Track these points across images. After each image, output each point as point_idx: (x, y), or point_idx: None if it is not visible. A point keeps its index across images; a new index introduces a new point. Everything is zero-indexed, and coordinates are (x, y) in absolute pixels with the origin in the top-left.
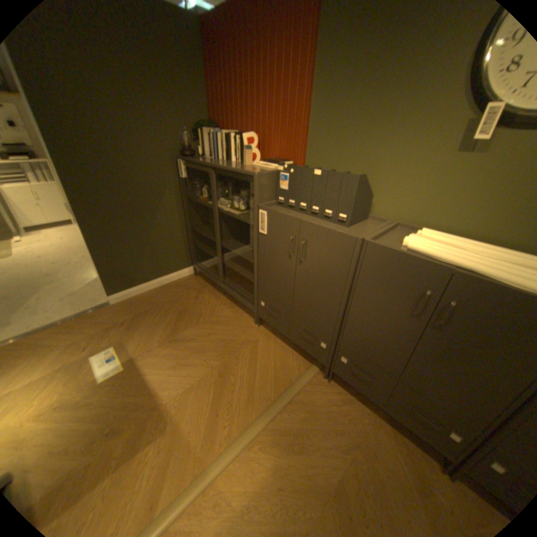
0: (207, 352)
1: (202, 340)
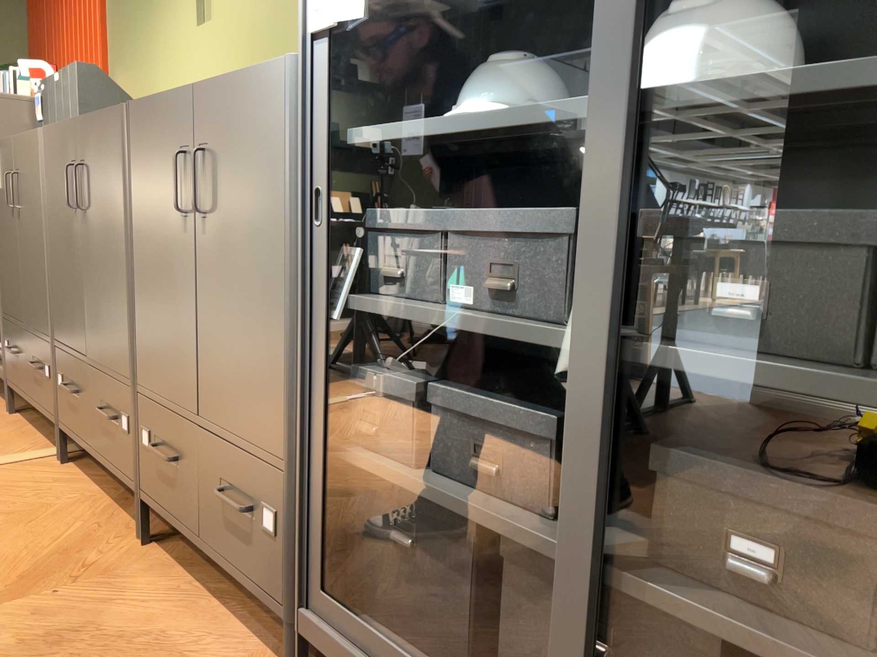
0: None
1: None
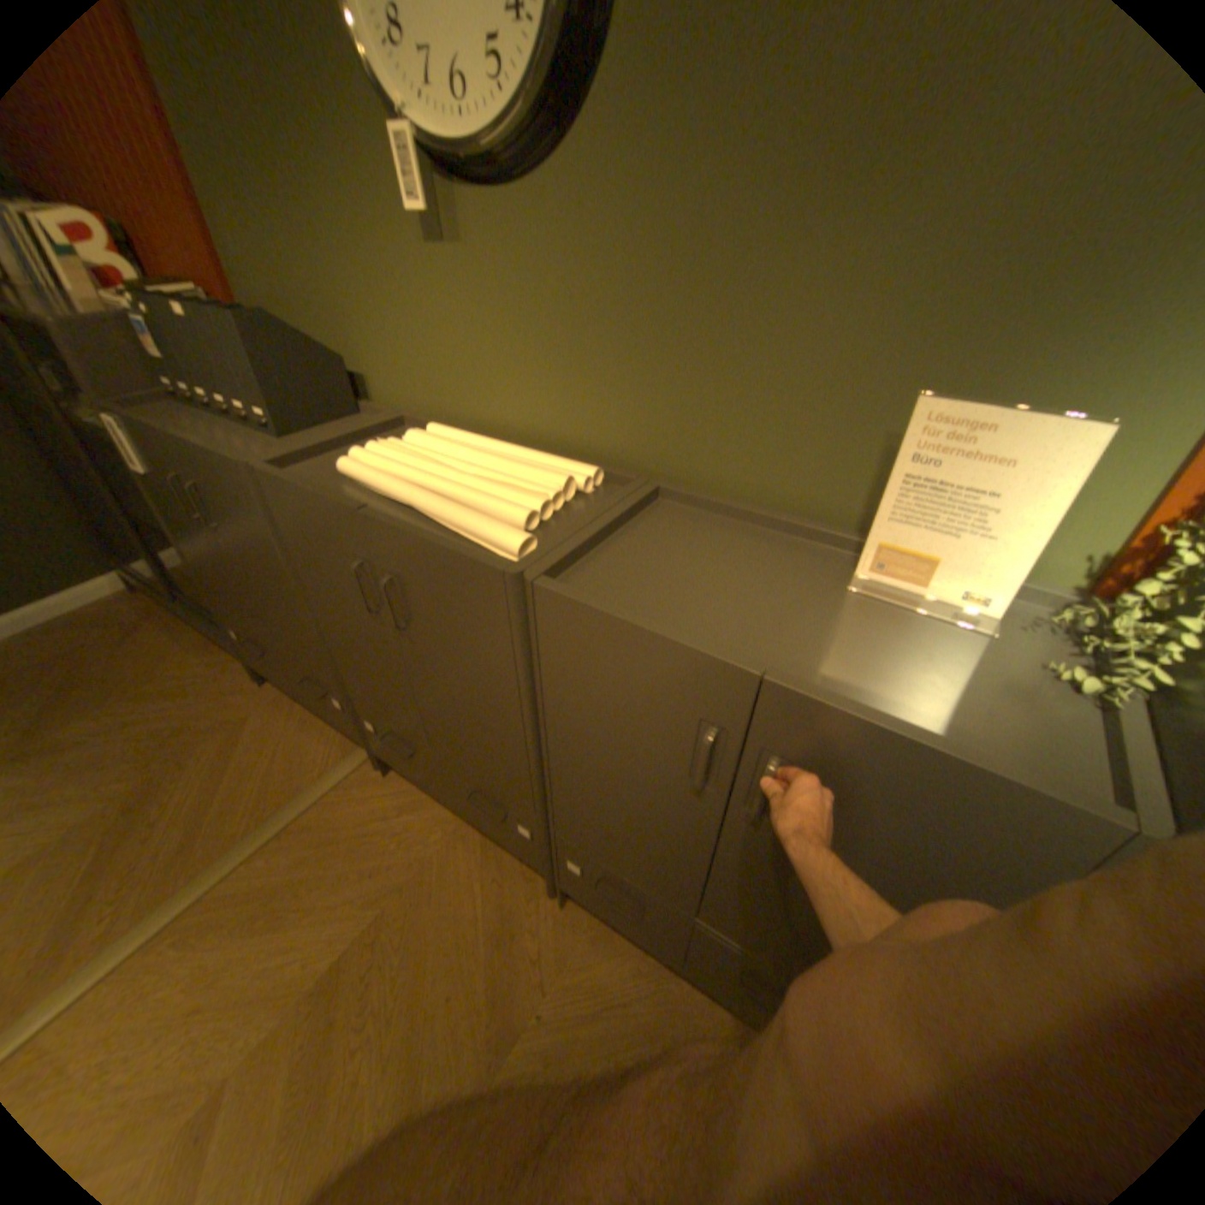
0: (116, 765)
1: (110, 741)
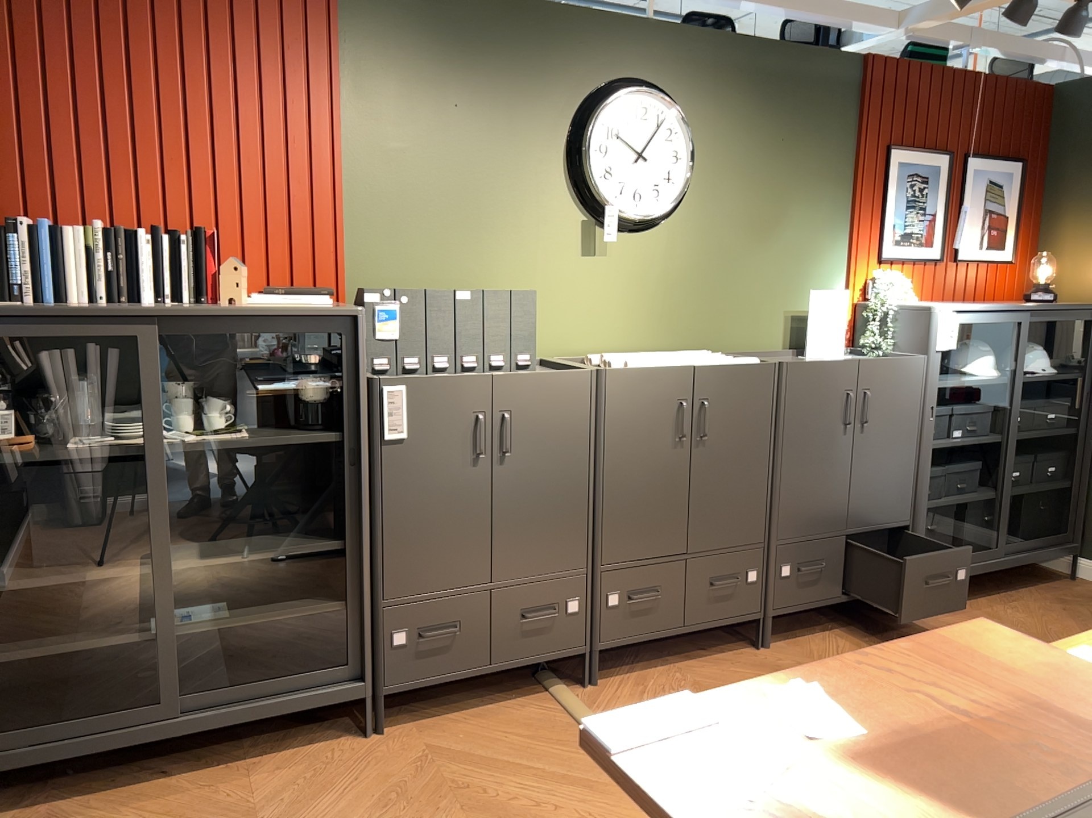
0: None
1: None
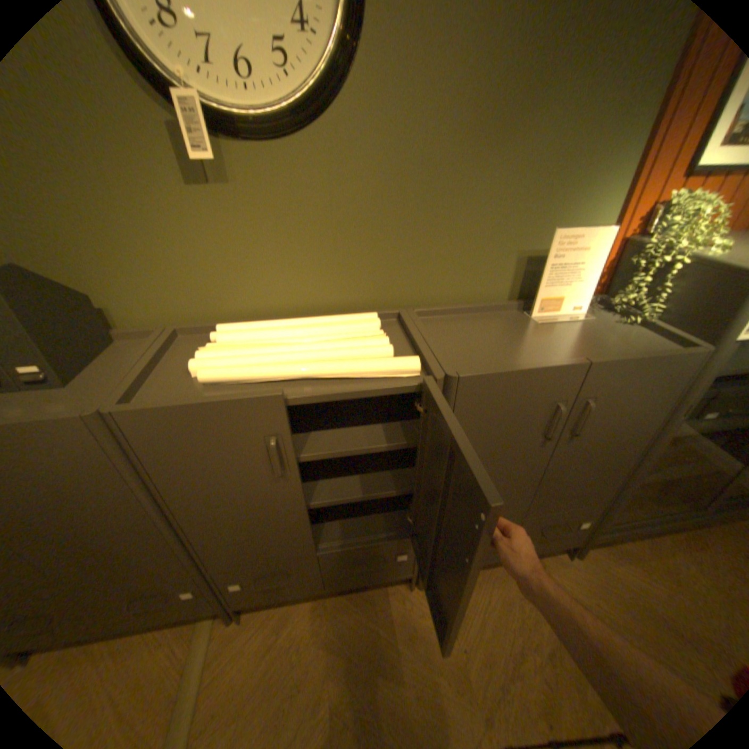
0: None
1: None
